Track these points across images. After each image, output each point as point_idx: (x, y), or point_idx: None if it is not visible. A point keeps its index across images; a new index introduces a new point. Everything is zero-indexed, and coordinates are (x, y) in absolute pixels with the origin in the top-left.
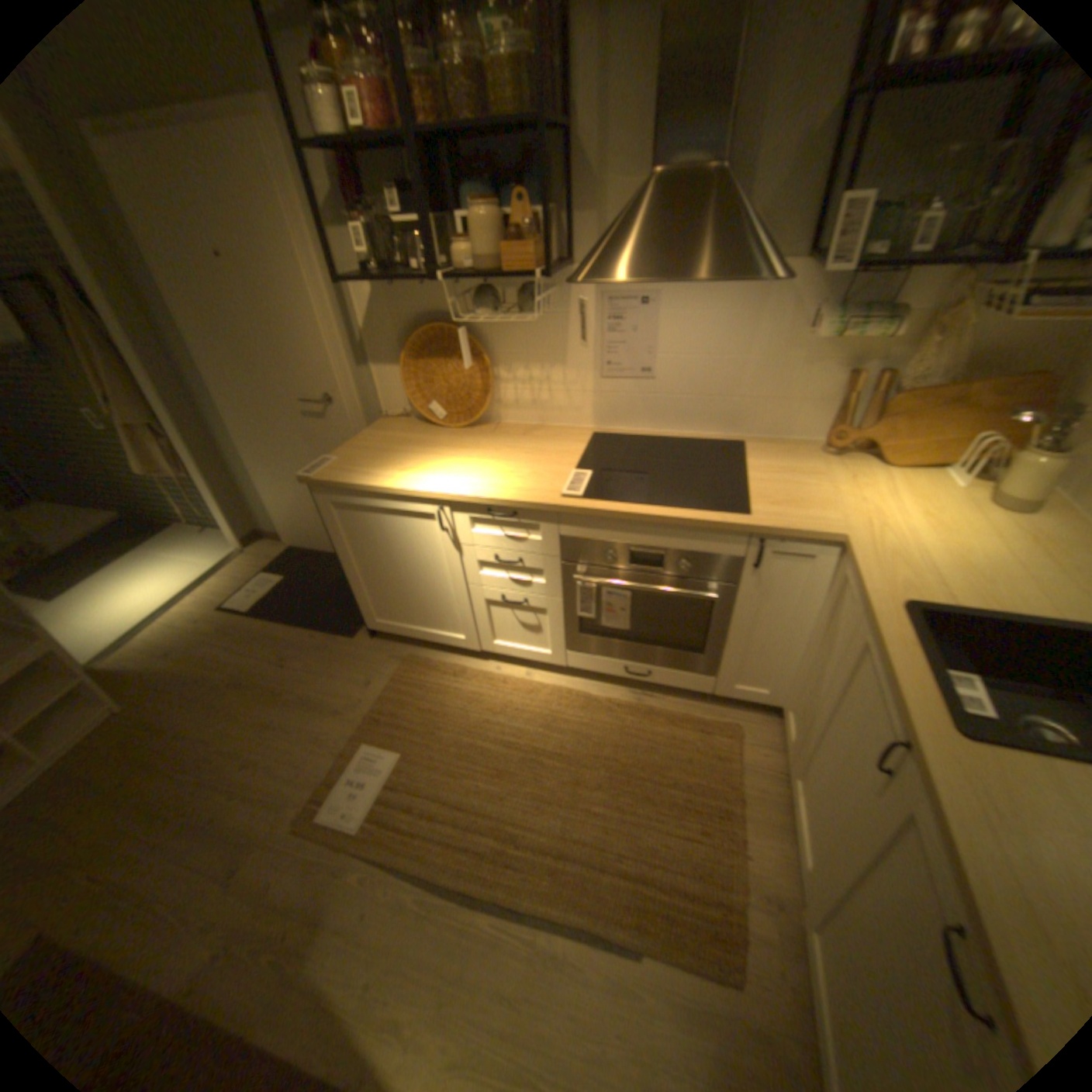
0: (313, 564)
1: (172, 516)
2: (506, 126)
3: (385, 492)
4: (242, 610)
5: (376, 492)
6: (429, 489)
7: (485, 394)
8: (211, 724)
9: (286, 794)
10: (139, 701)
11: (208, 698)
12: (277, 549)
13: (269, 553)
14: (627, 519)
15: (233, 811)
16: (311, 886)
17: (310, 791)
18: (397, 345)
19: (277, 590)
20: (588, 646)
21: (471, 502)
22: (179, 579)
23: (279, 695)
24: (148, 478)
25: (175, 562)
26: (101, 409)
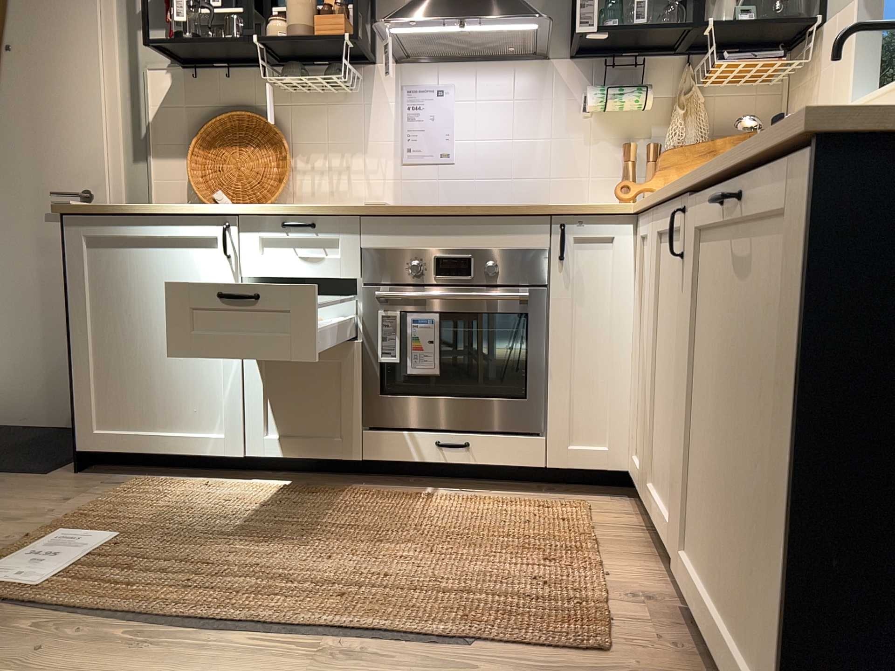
0: None
1: None
2: None
3: (164, 214)
4: None
5: (152, 216)
6: (218, 206)
7: (280, 183)
8: None
9: None
10: None
11: None
12: None
13: None
14: (434, 217)
15: None
16: None
17: None
18: (188, 140)
19: None
20: (392, 430)
21: (266, 216)
22: None
23: None
24: None
25: None
26: None
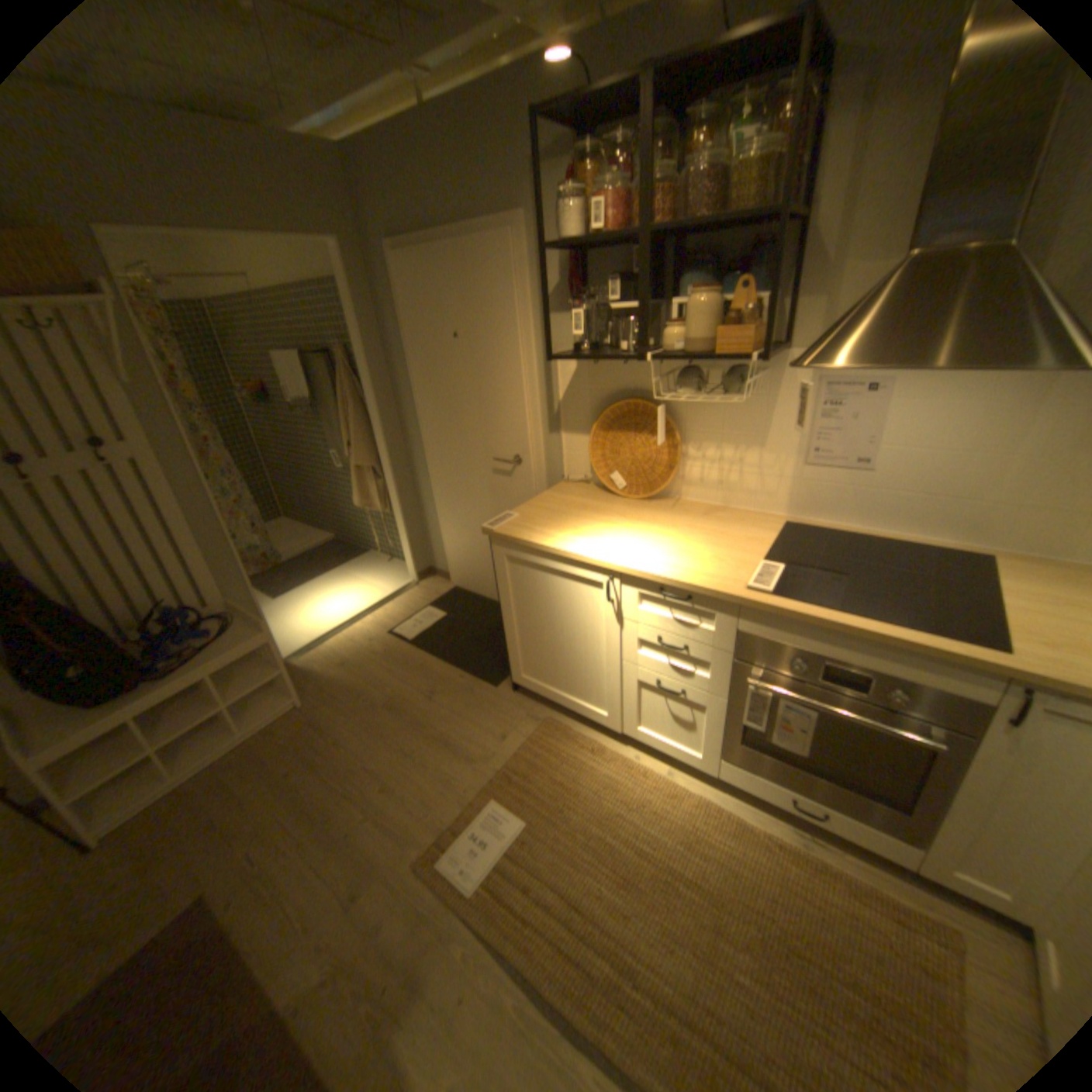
0: (475, 607)
1: (374, 544)
2: (740, 221)
3: (561, 554)
4: (410, 638)
5: (552, 553)
6: (604, 558)
7: (671, 470)
8: (366, 740)
9: (415, 832)
10: (318, 702)
11: (369, 714)
12: (448, 587)
13: (441, 589)
14: (830, 628)
15: (368, 833)
16: (420, 943)
17: (436, 836)
18: (592, 418)
19: (442, 626)
20: (750, 763)
21: (645, 578)
22: (368, 599)
23: (426, 728)
24: (364, 510)
25: (368, 584)
26: (347, 452)
